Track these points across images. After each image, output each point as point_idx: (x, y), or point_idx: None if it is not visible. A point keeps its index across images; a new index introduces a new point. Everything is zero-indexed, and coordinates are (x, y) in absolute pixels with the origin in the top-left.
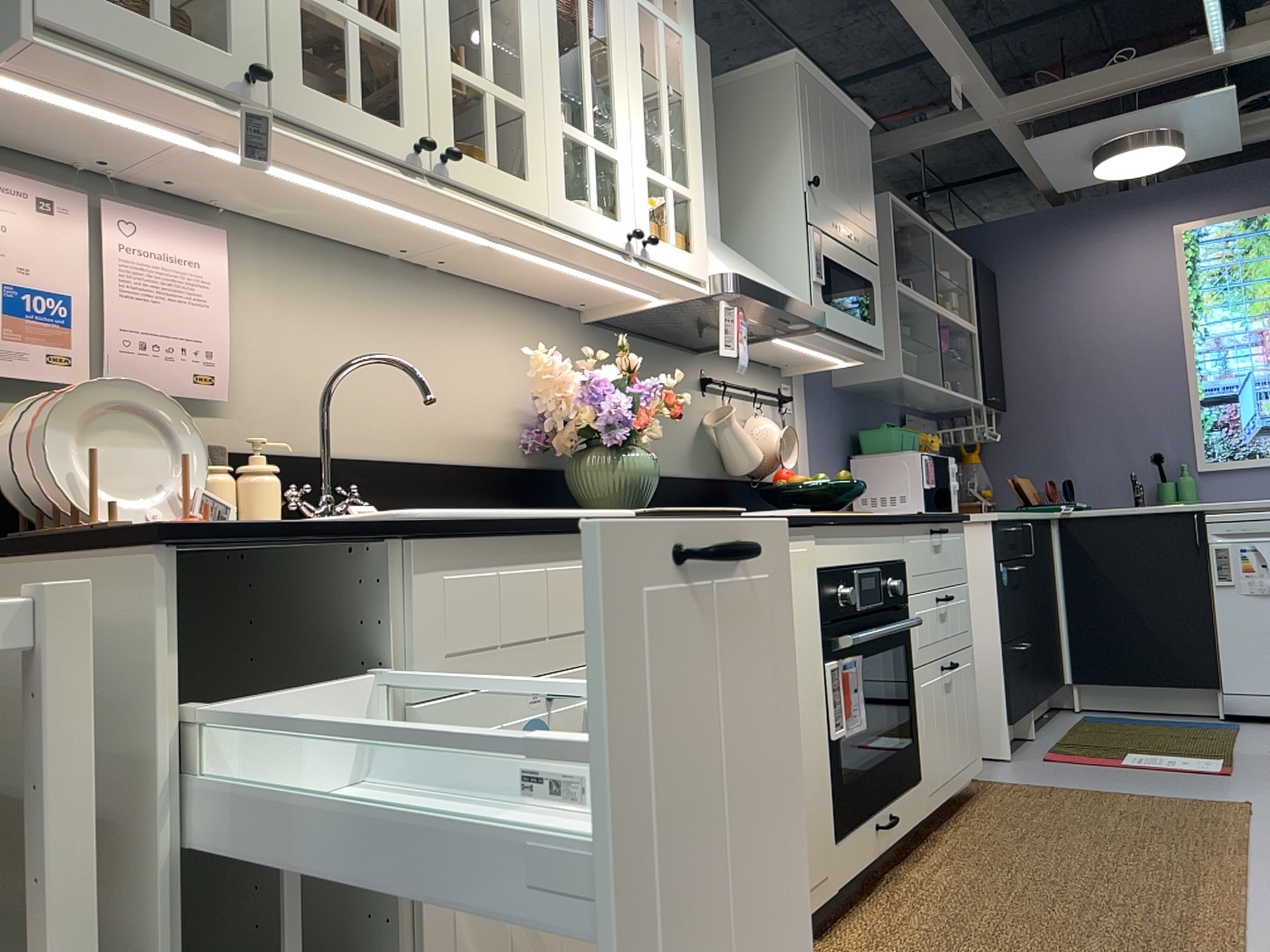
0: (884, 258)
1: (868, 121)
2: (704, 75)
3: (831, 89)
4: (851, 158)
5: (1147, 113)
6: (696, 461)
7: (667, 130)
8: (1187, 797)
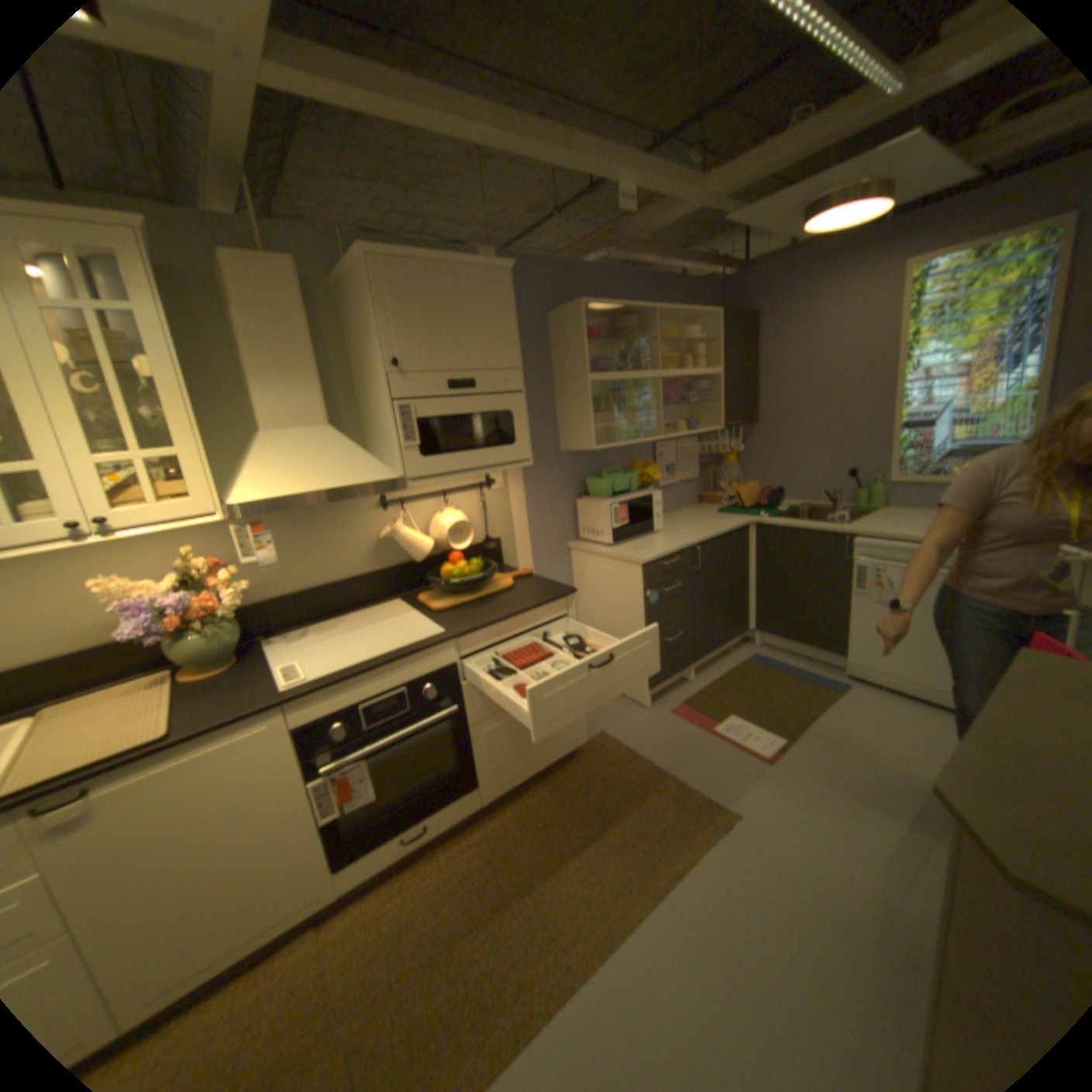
0: (580, 356)
1: (500, 263)
2: (280, 286)
3: (428, 256)
4: (468, 311)
5: (831, 173)
6: (374, 560)
7: (121, 411)
8: (707, 795)
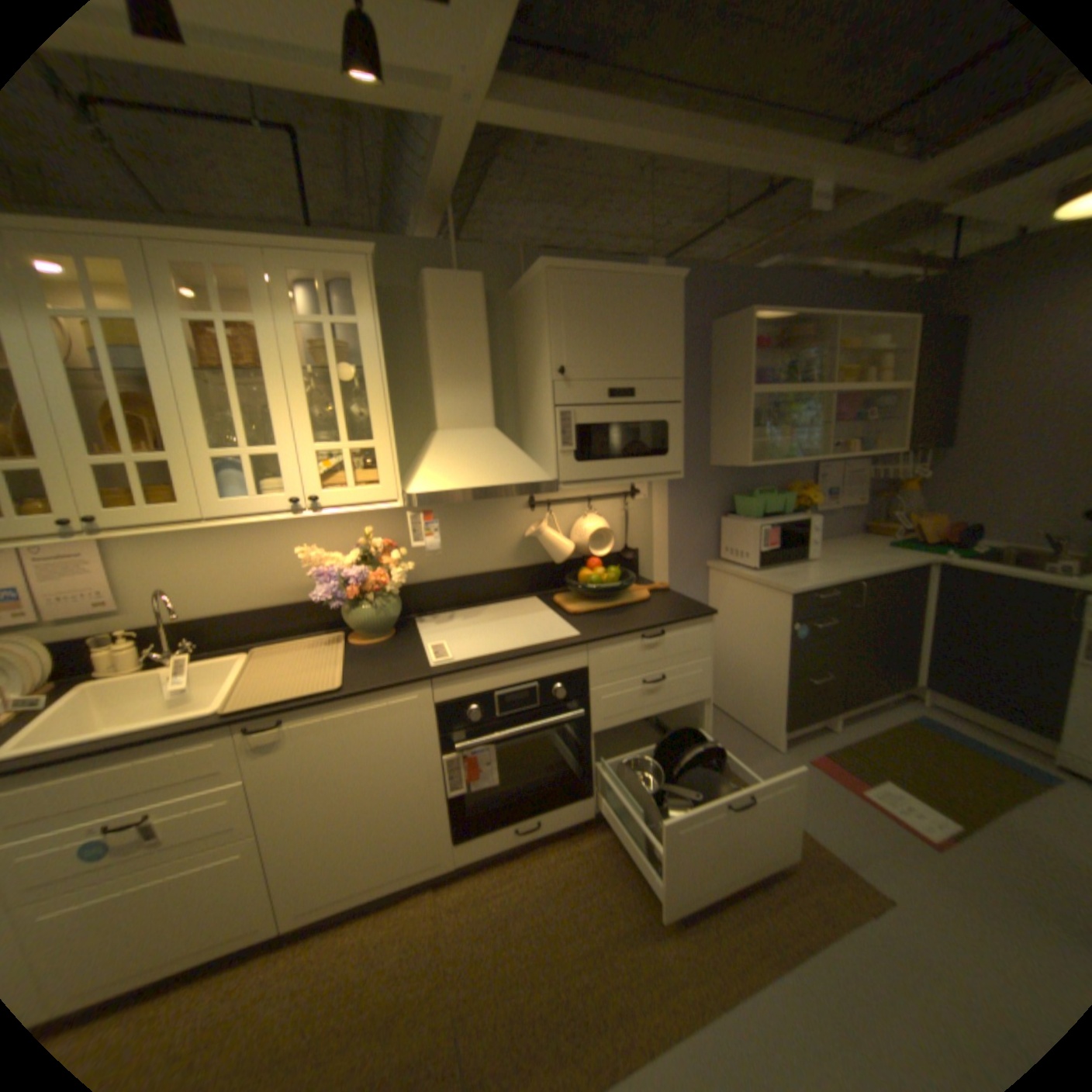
0: (746, 366)
1: (674, 272)
2: (470, 301)
3: (605, 268)
4: (637, 321)
5: None
6: (518, 557)
7: (340, 408)
8: (852, 868)
